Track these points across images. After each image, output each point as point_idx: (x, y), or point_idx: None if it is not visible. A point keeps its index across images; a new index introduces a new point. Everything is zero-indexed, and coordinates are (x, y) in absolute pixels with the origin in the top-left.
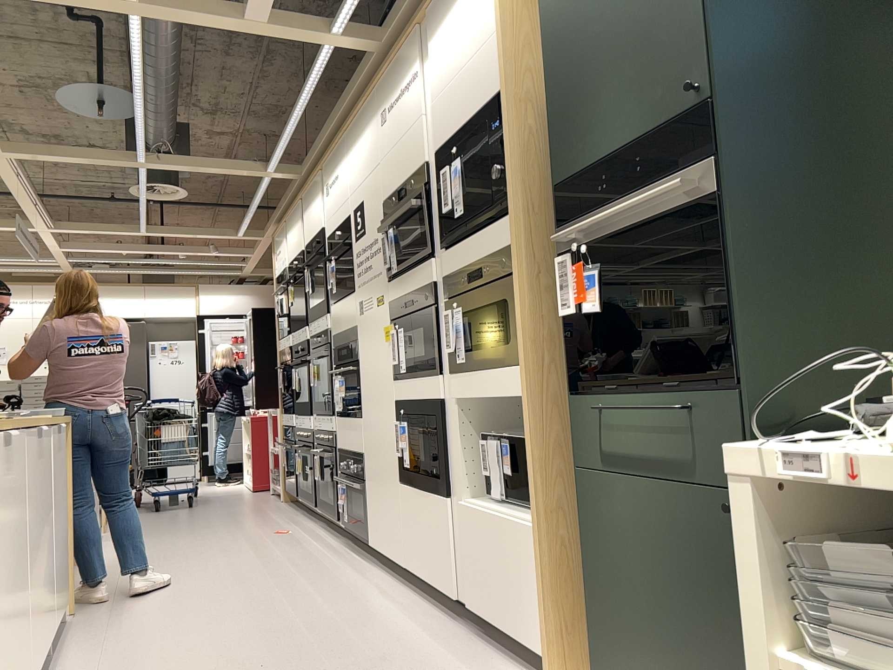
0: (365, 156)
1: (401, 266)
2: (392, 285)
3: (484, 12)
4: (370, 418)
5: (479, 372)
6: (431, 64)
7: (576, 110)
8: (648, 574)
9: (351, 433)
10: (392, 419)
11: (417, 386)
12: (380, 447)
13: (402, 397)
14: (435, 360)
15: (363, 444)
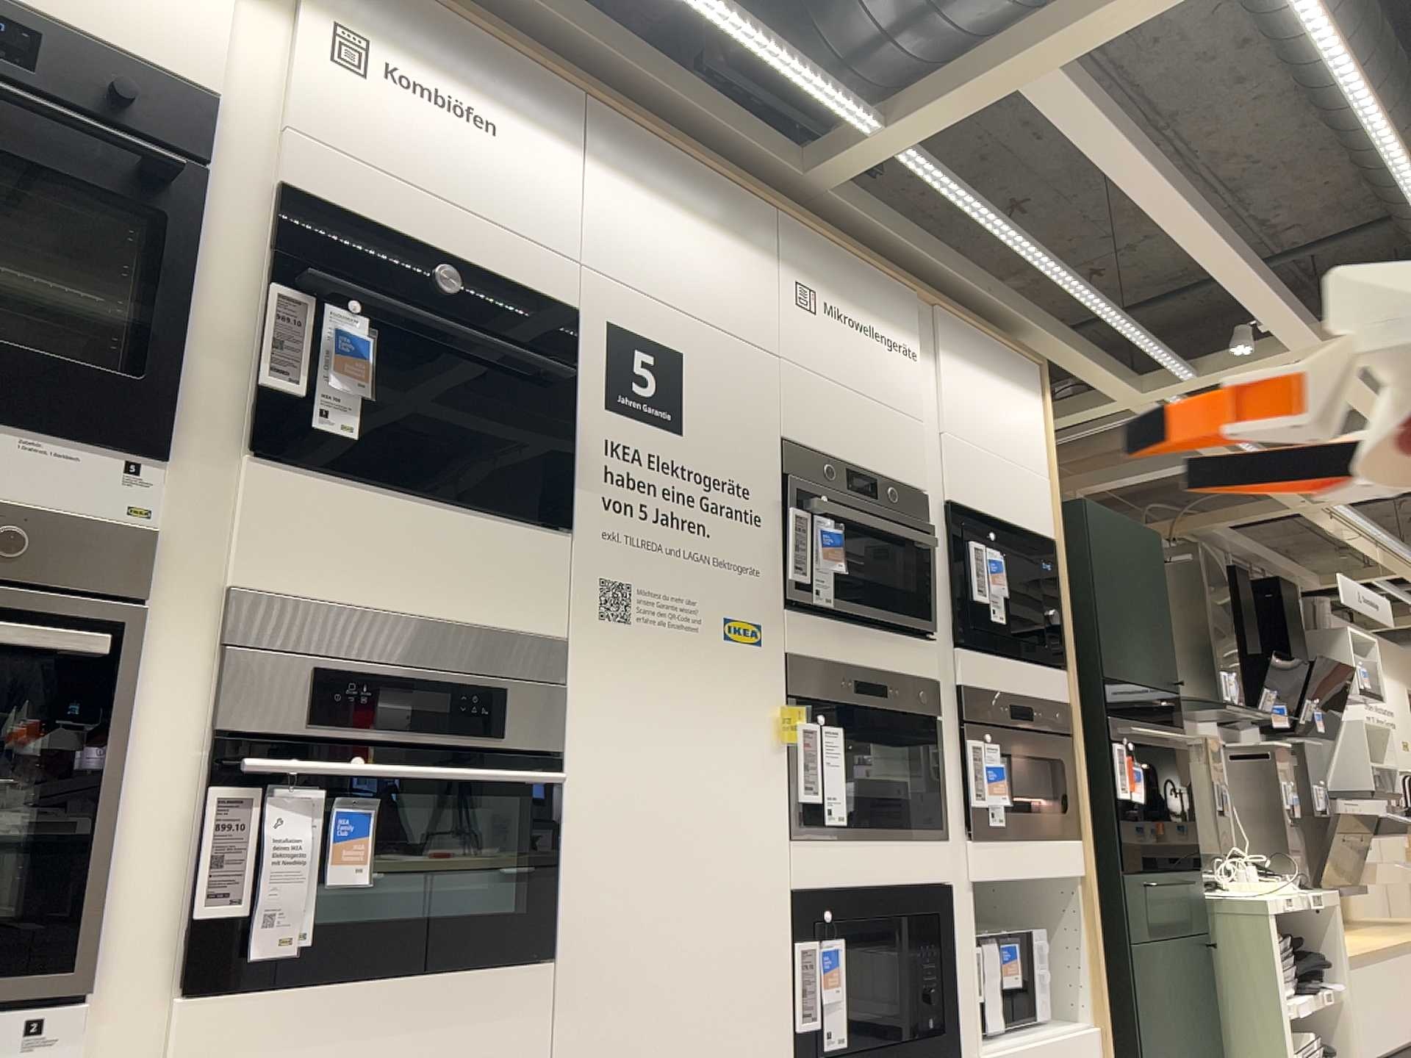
0: (711, 276)
1: (843, 604)
2: (809, 625)
3: (1028, 436)
4: (634, 950)
5: (1021, 841)
6: (944, 378)
7: (1113, 627)
8: (1172, 1019)
9: (419, 1045)
10: (775, 936)
11: (882, 855)
12: (698, 1032)
13: (824, 881)
14: (936, 811)
15: (559, 1057)
